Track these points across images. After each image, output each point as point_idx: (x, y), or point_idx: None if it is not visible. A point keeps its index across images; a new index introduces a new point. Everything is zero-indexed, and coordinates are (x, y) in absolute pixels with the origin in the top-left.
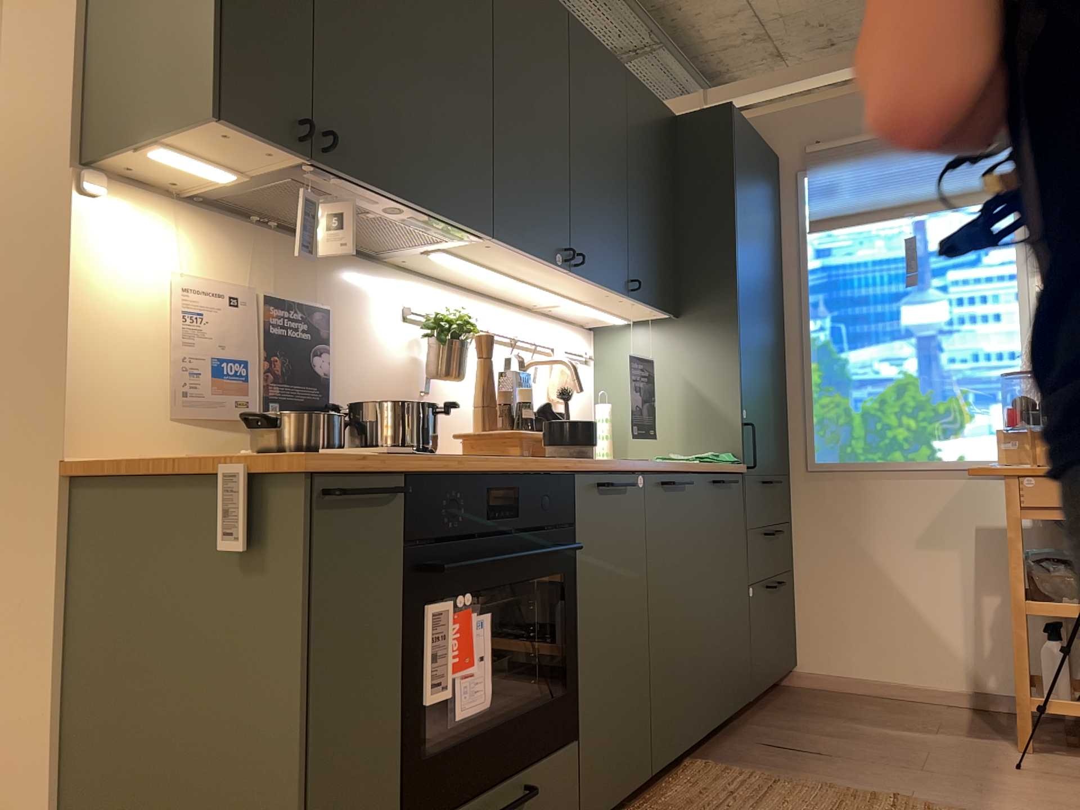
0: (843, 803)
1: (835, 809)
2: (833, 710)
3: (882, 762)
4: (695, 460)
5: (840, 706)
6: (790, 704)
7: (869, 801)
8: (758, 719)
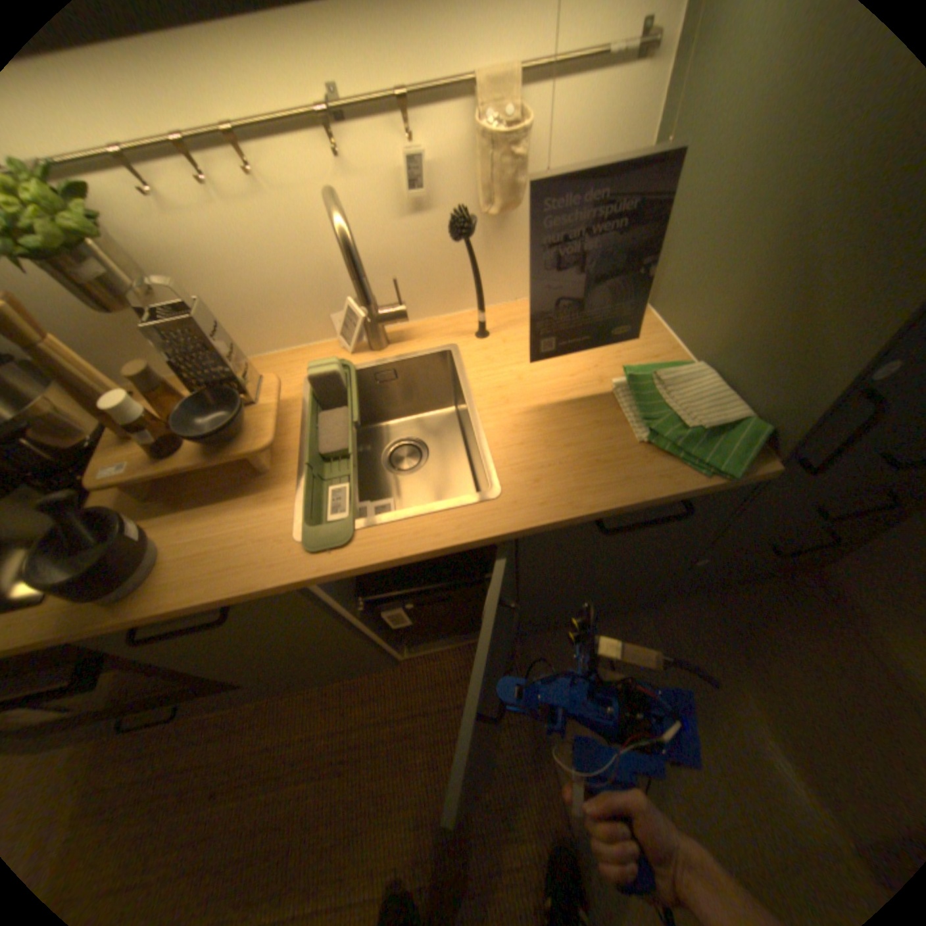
0: (521, 808)
1: (504, 807)
2: (777, 653)
3: (663, 789)
4: (646, 428)
5: (794, 653)
6: (743, 606)
7: (541, 832)
8: (667, 607)
